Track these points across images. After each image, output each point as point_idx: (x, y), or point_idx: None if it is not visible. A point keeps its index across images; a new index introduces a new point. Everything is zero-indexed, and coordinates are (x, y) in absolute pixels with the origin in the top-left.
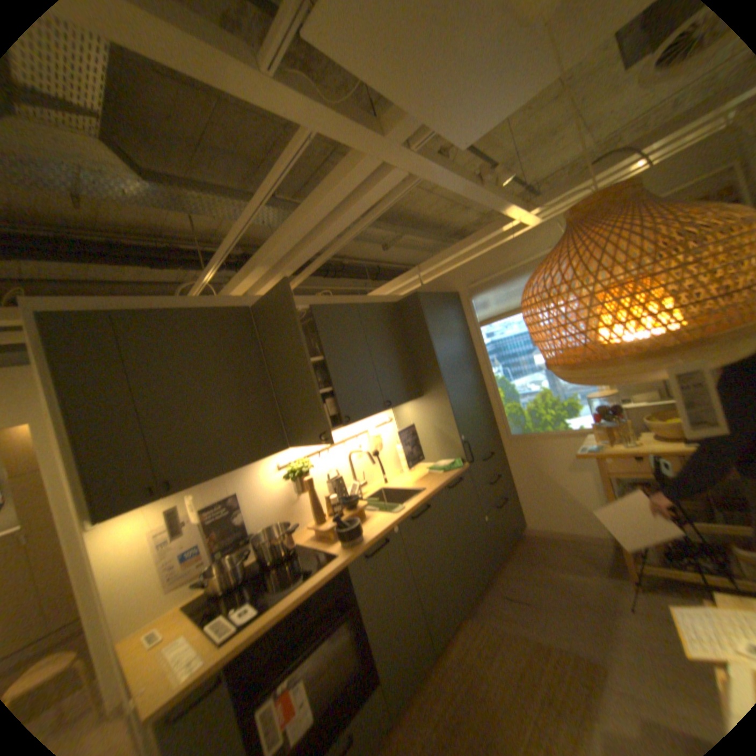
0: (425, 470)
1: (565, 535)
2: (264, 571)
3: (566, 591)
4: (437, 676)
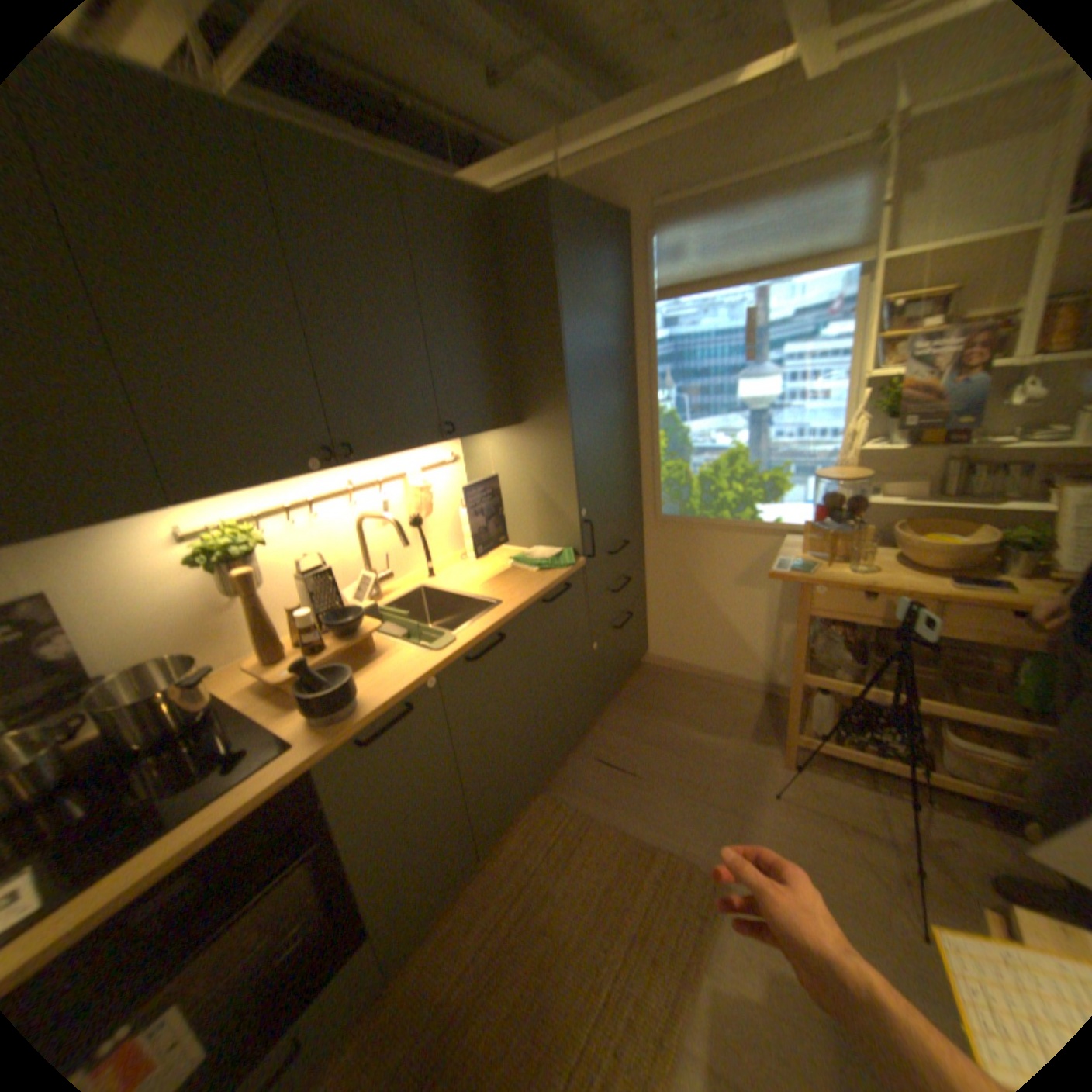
0: (507, 558)
1: (701, 668)
2: (126, 758)
3: (690, 757)
4: (476, 886)
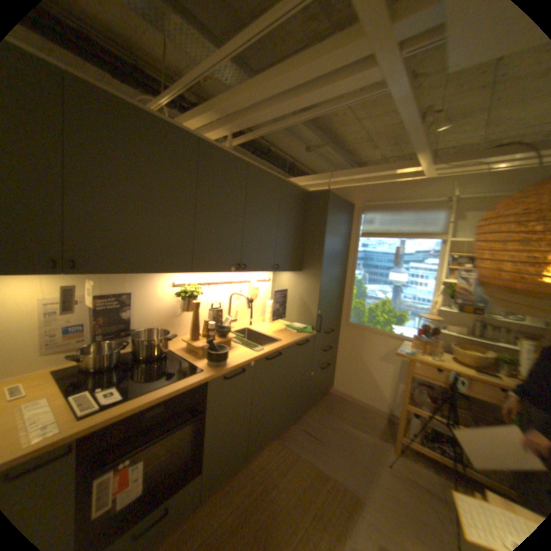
0: (282, 325)
1: (358, 400)
2: (137, 362)
3: (349, 440)
4: (243, 474)
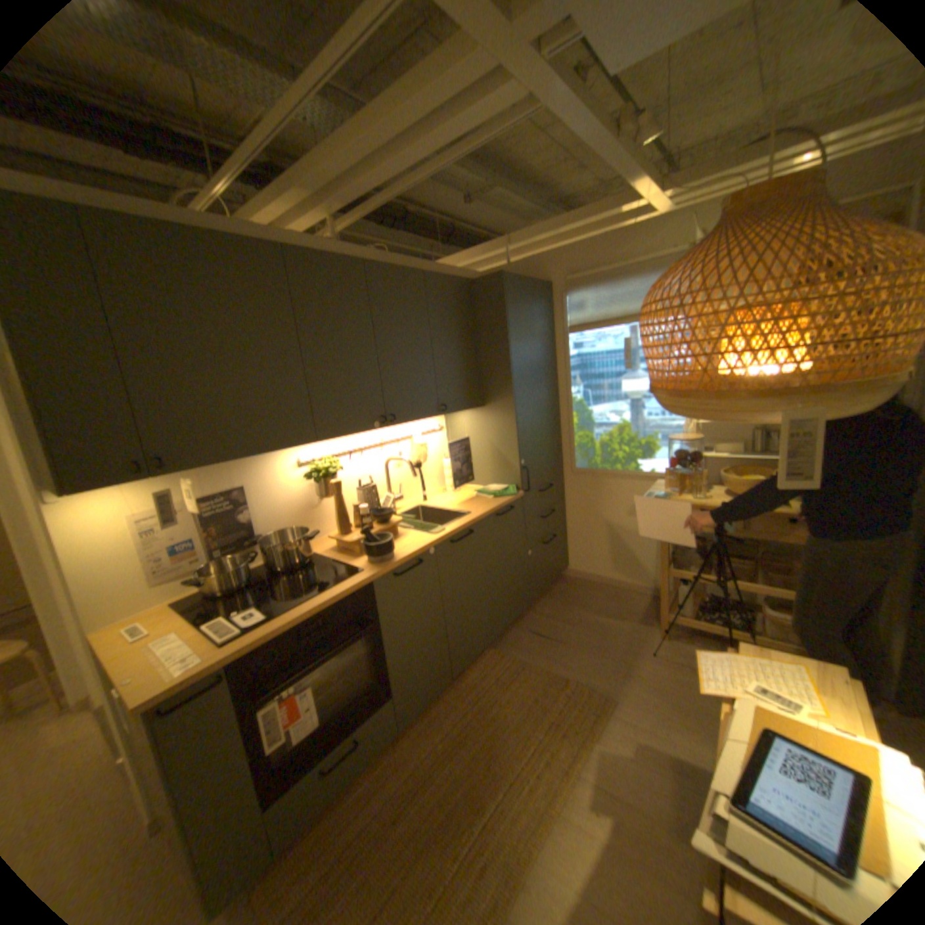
0: (472, 491)
1: (606, 579)
2: (273, 576)
3: (595, 632)
4: (450, 696)
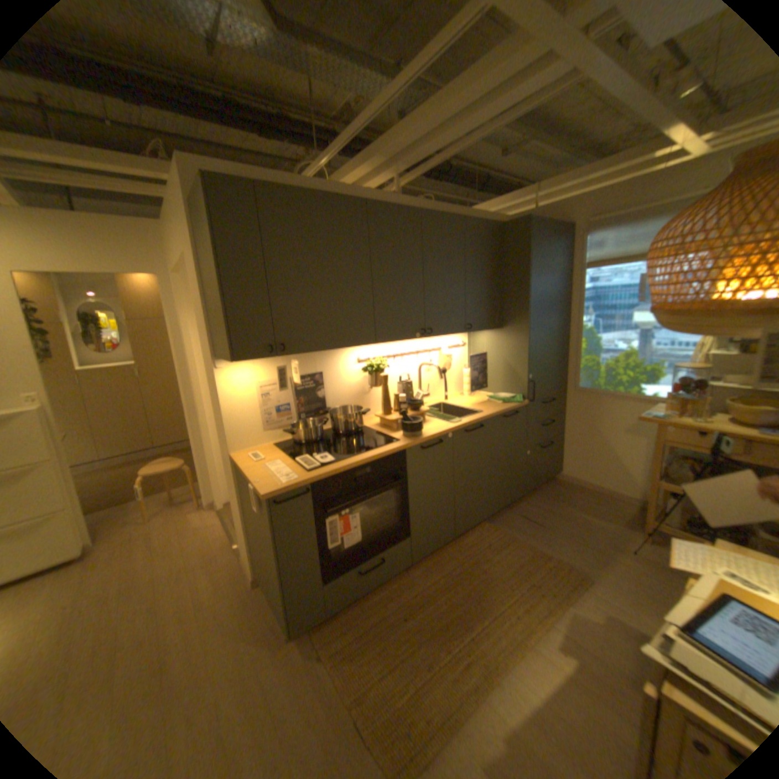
0: (484, 397)
1: (597, 486)
2: (337, 437)
3: (581, 526)
4: (452, 549)
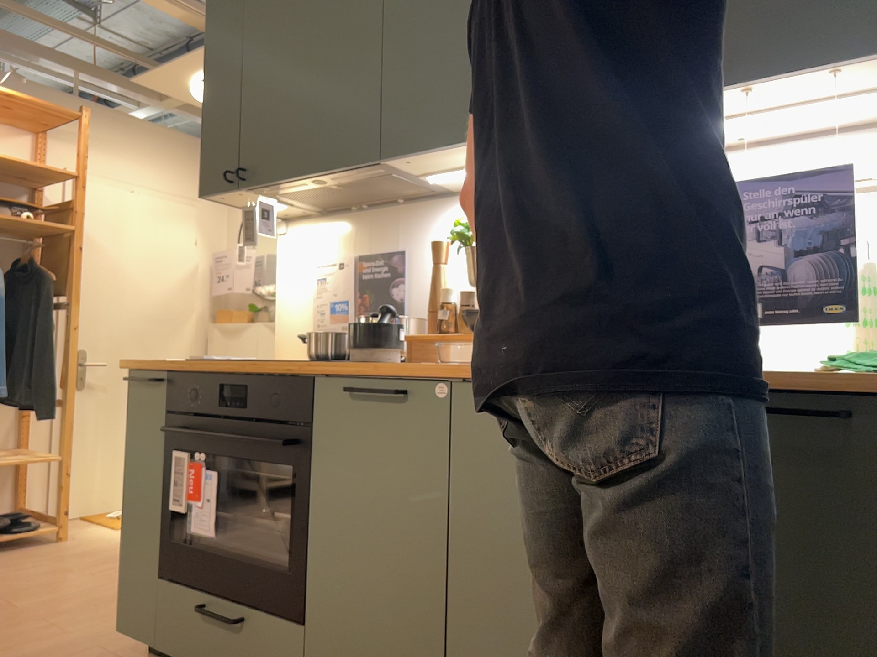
0: None
1: None
2: None
3: None
4: None
